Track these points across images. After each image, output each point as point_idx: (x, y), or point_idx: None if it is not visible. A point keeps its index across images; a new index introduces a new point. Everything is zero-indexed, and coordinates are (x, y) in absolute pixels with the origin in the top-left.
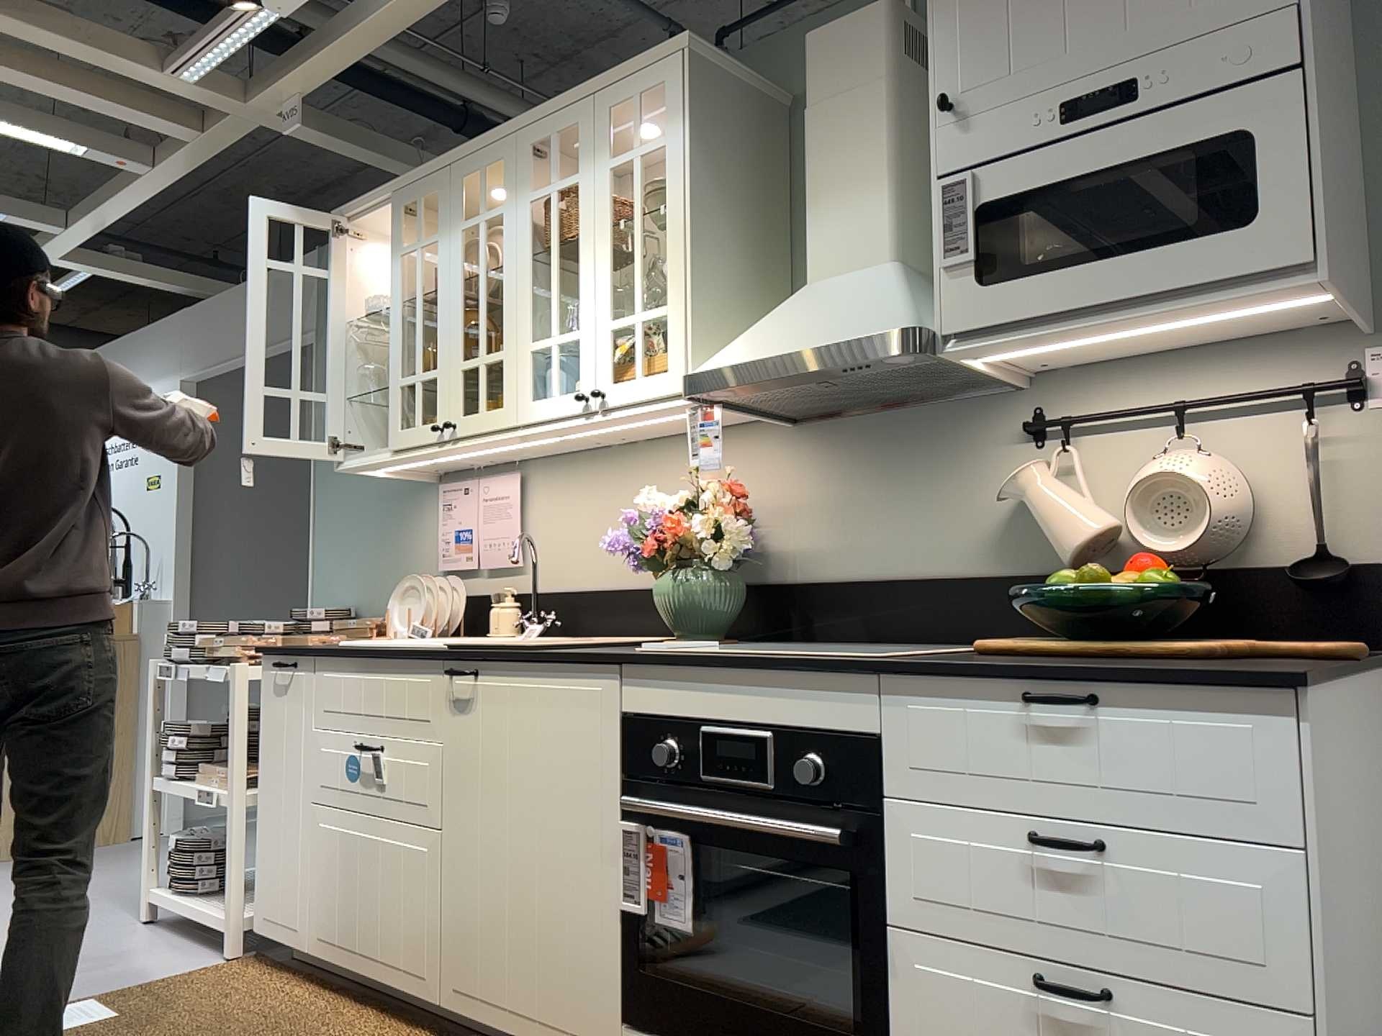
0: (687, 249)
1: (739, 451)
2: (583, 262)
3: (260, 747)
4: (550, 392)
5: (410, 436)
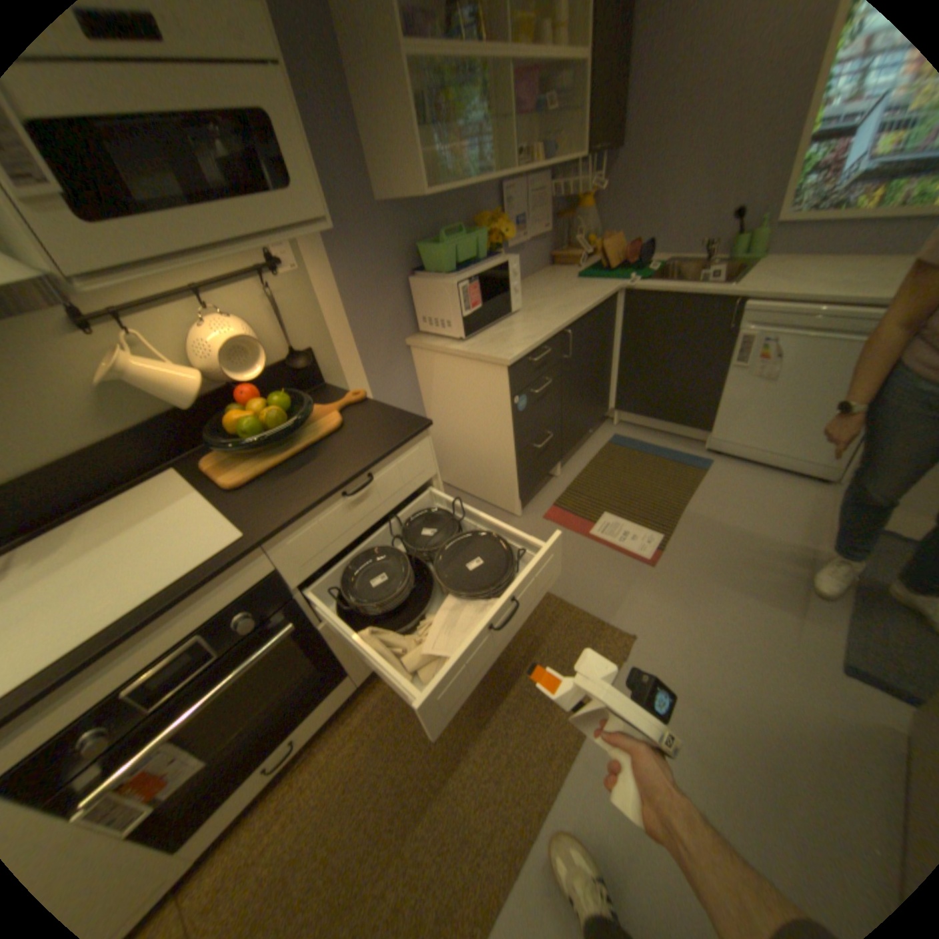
0: None
1: None
2: None
3: None
4: None
5: None
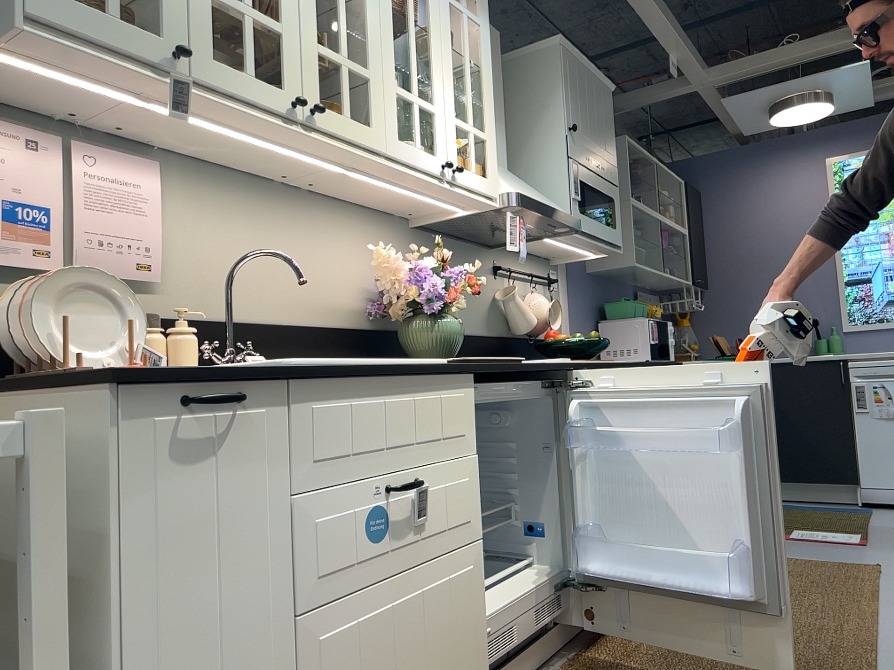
0: (493, 107)
1: (382, 232)
2: (436, 56)
3: (110, 591)
4: (414, 143)
5: (238, 83)
